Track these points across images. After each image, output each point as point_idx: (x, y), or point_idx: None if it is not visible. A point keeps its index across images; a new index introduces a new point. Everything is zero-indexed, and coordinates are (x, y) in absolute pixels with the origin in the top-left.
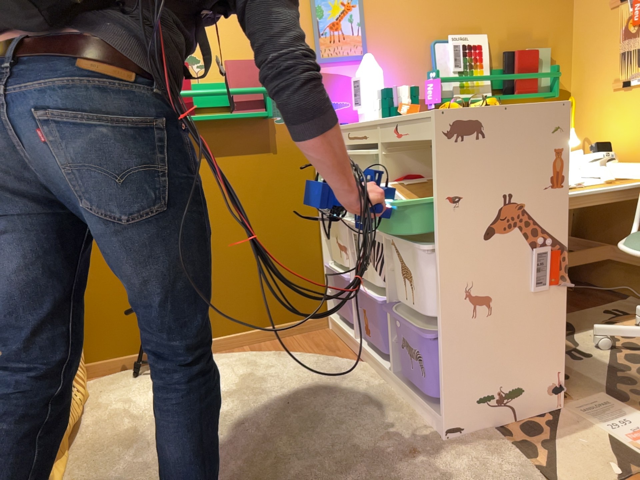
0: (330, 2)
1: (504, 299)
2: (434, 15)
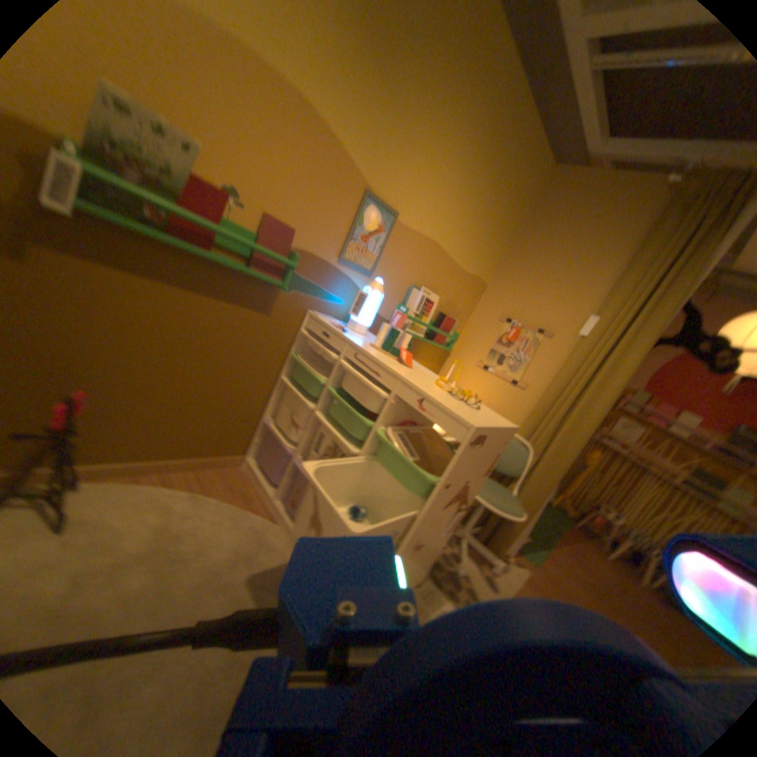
0: (373, 220)
1: (432, 544)
2: (423, 269)
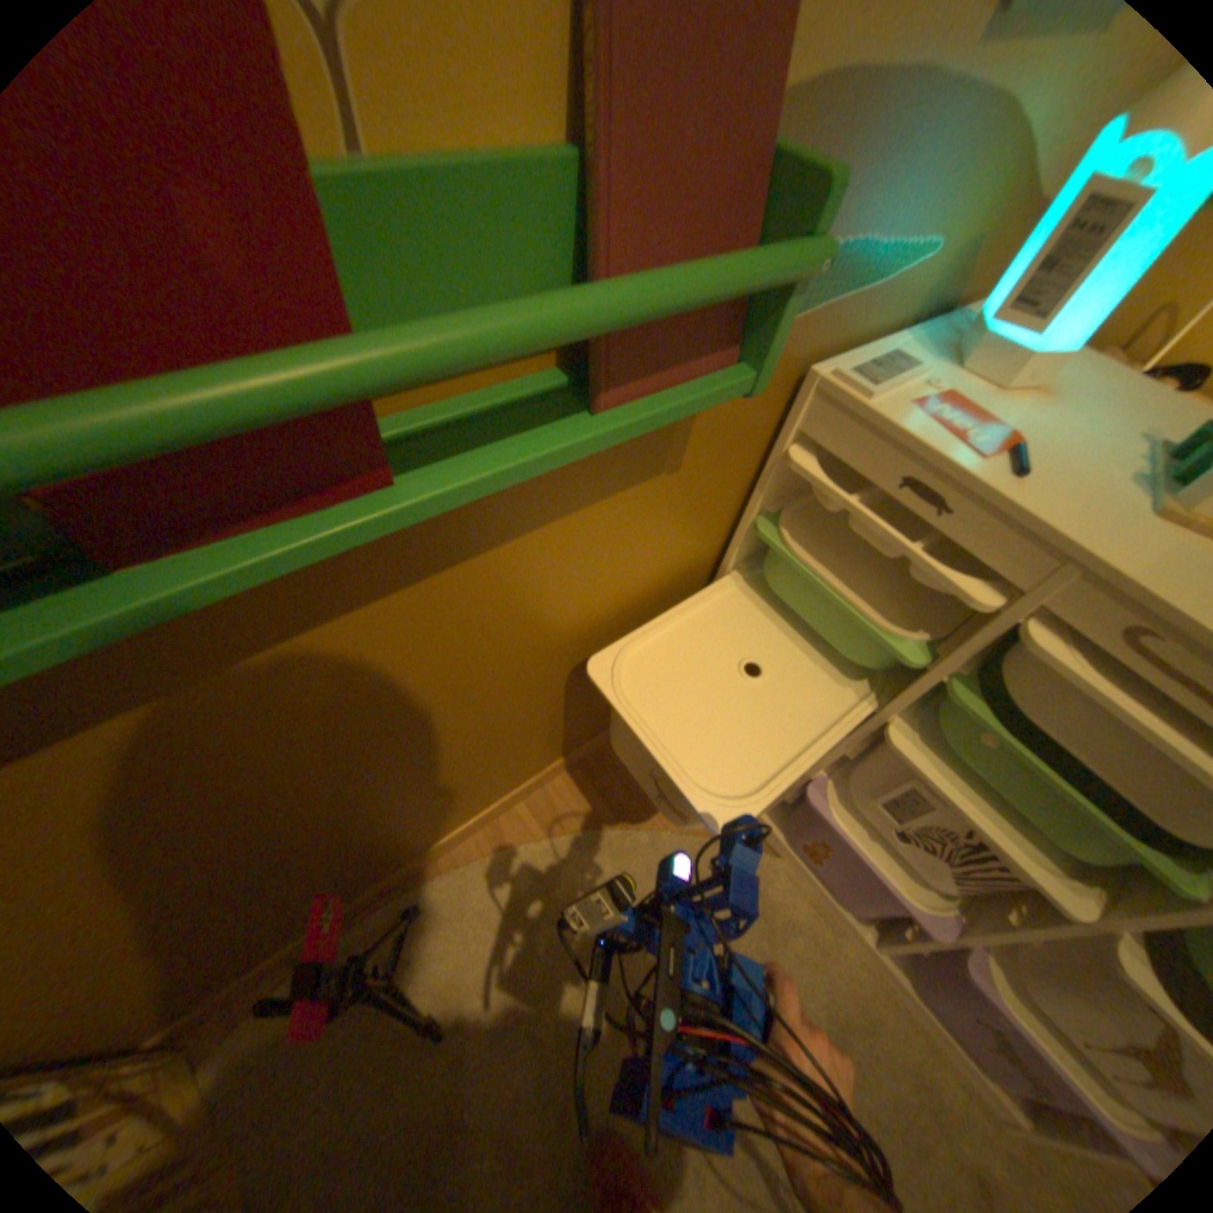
0: None
1: None
2: None
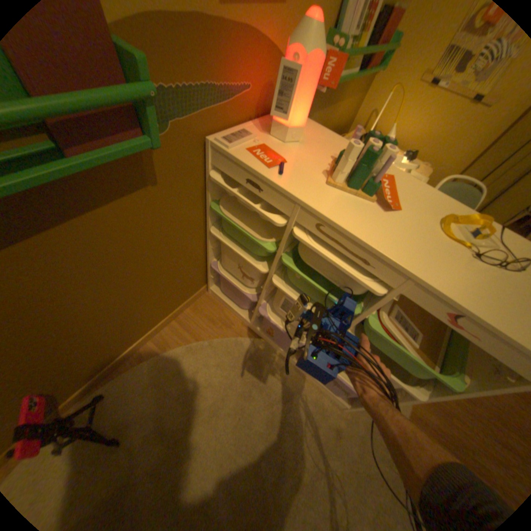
0: None
1: None
2: None
